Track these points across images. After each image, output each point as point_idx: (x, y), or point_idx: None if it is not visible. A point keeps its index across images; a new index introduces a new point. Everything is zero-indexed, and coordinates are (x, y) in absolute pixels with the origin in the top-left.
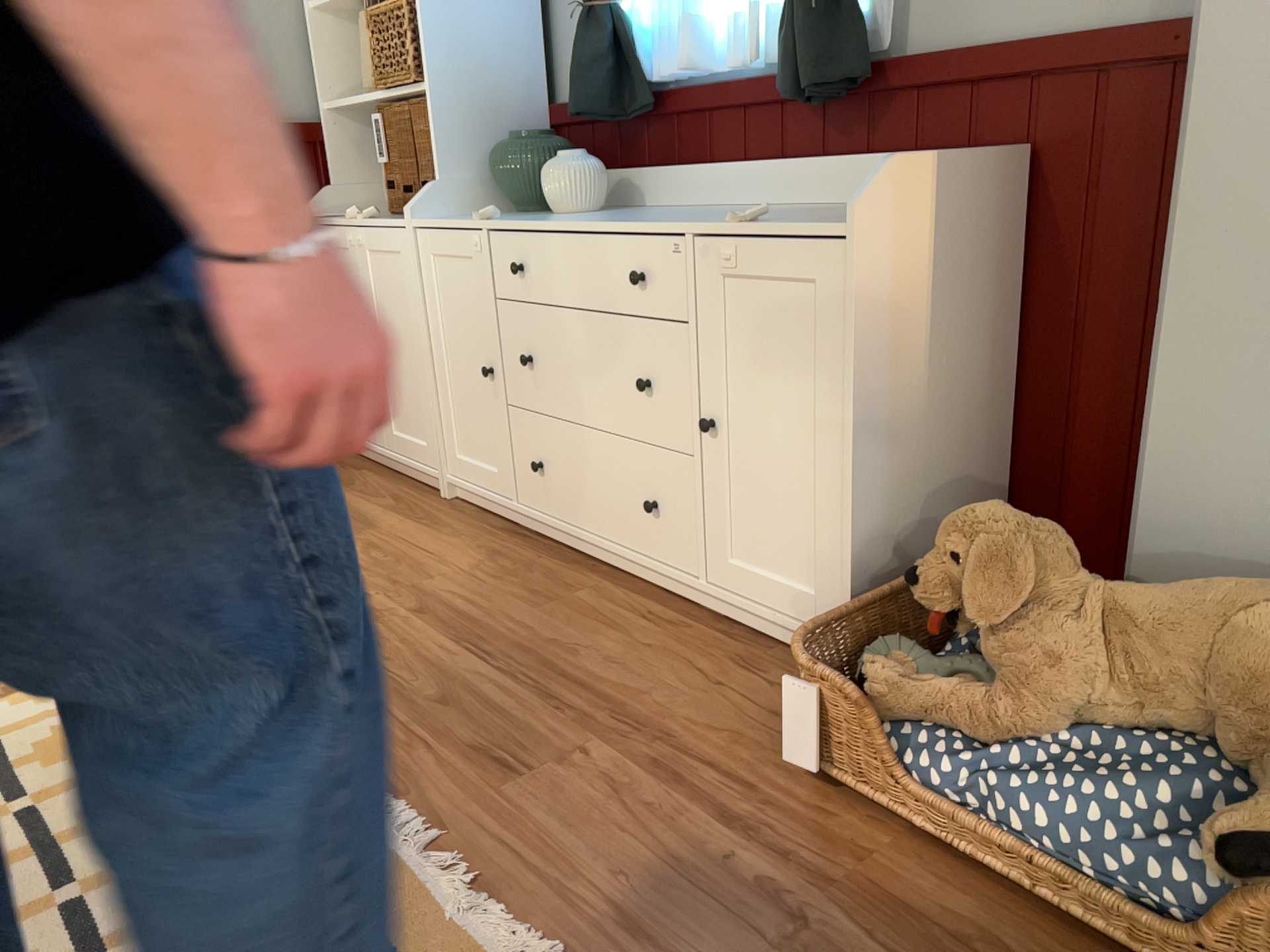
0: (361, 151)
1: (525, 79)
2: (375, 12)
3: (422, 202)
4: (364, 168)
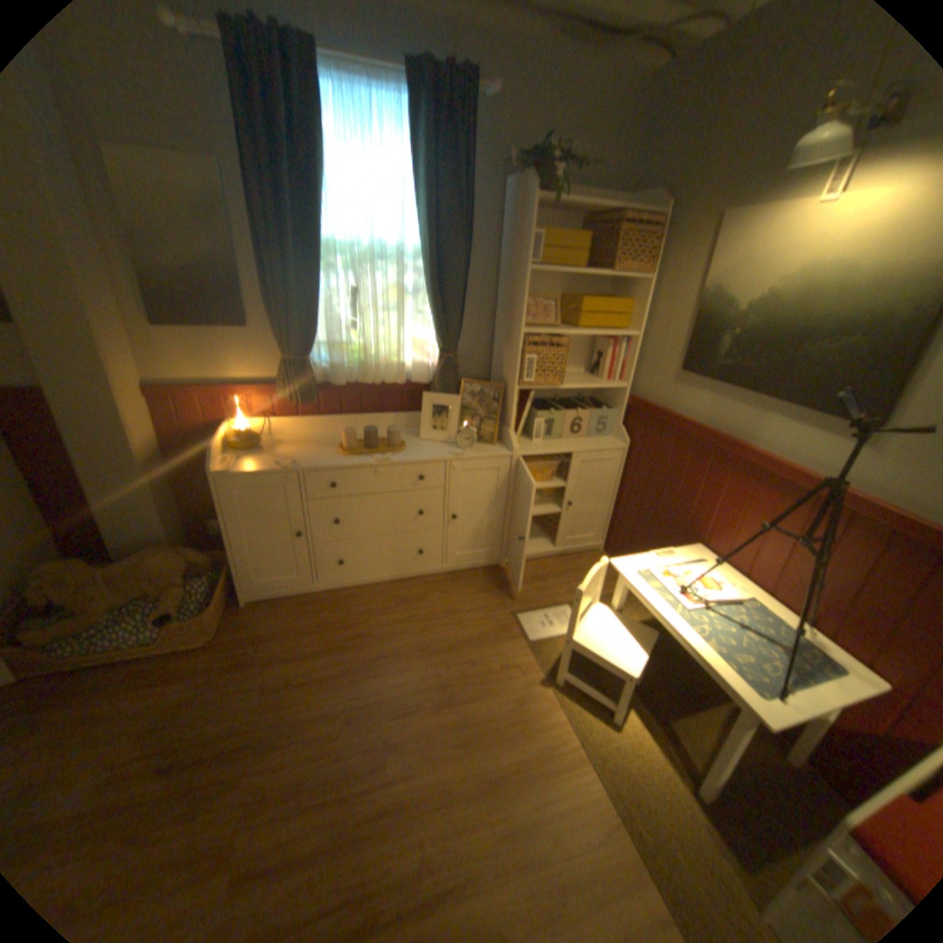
0: None
1: None
2: None
3: None
4: None
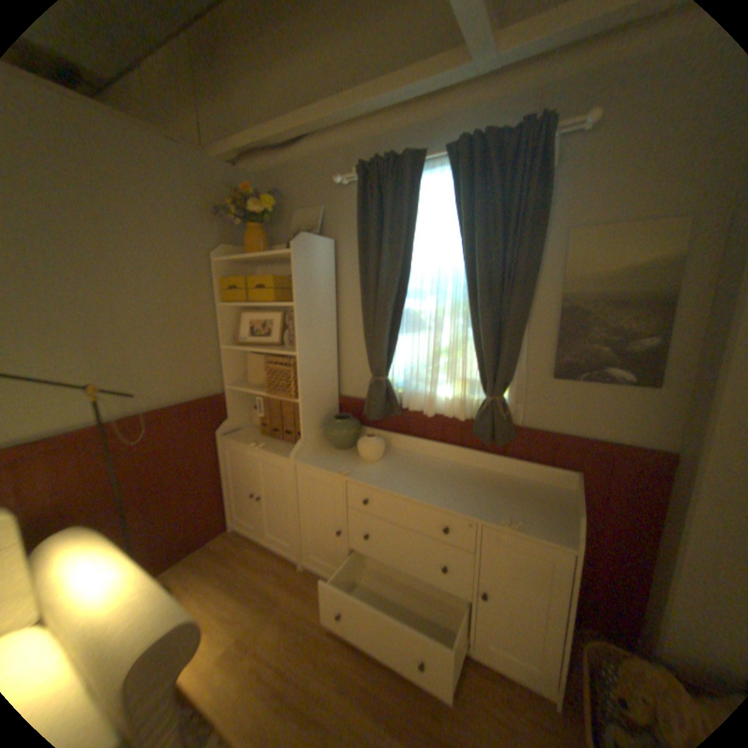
0: (241, 401)
1: (332, 387)
2: (266, 360)
3: (297, 451)
4: (241, 407)
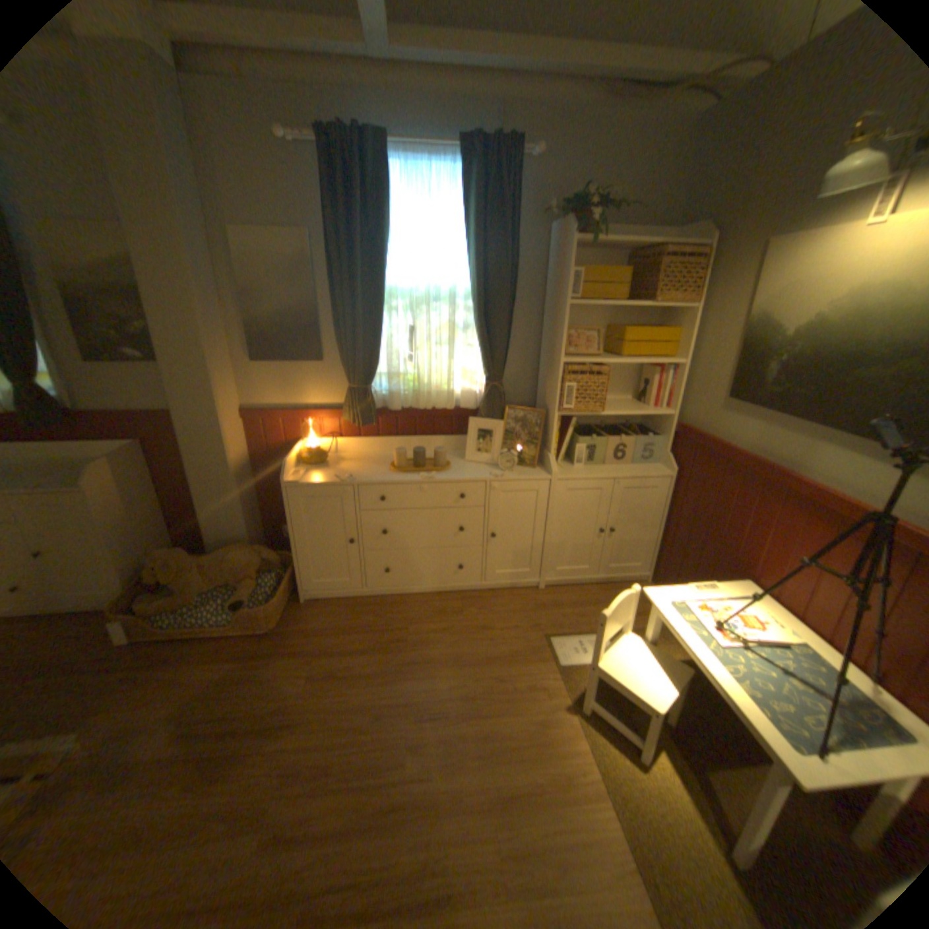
0: None
1: None
2: None
3: None
4: None
